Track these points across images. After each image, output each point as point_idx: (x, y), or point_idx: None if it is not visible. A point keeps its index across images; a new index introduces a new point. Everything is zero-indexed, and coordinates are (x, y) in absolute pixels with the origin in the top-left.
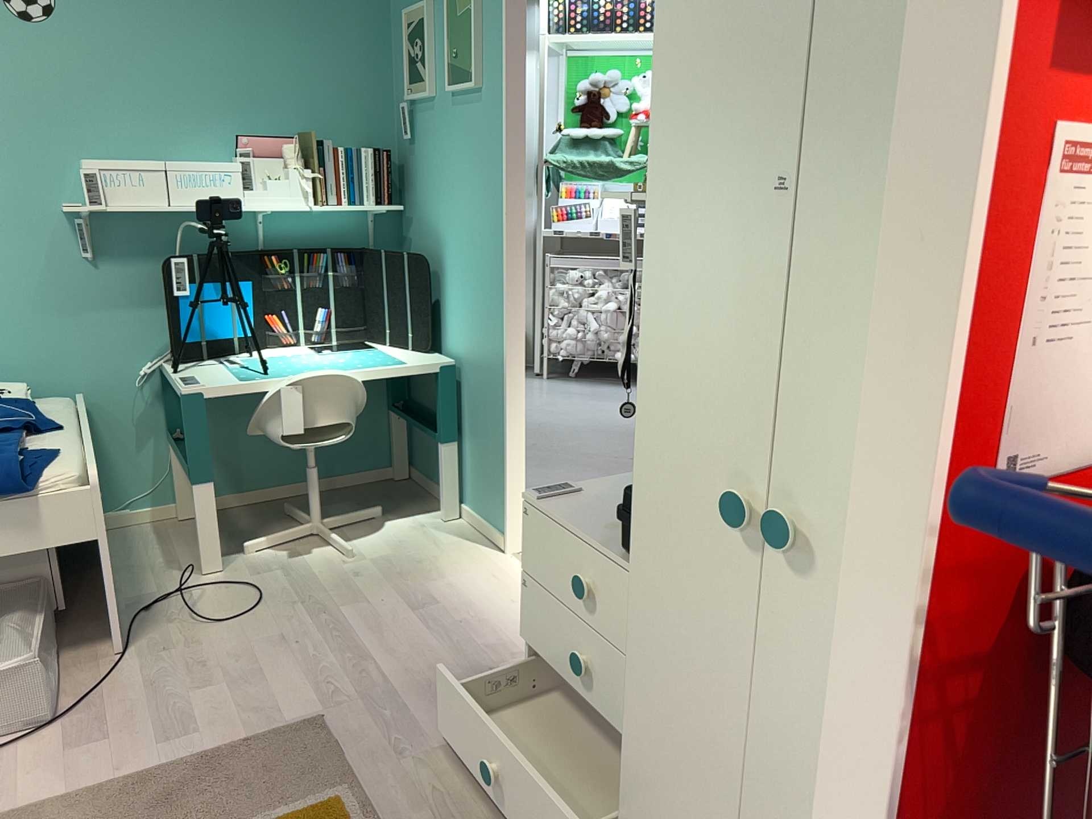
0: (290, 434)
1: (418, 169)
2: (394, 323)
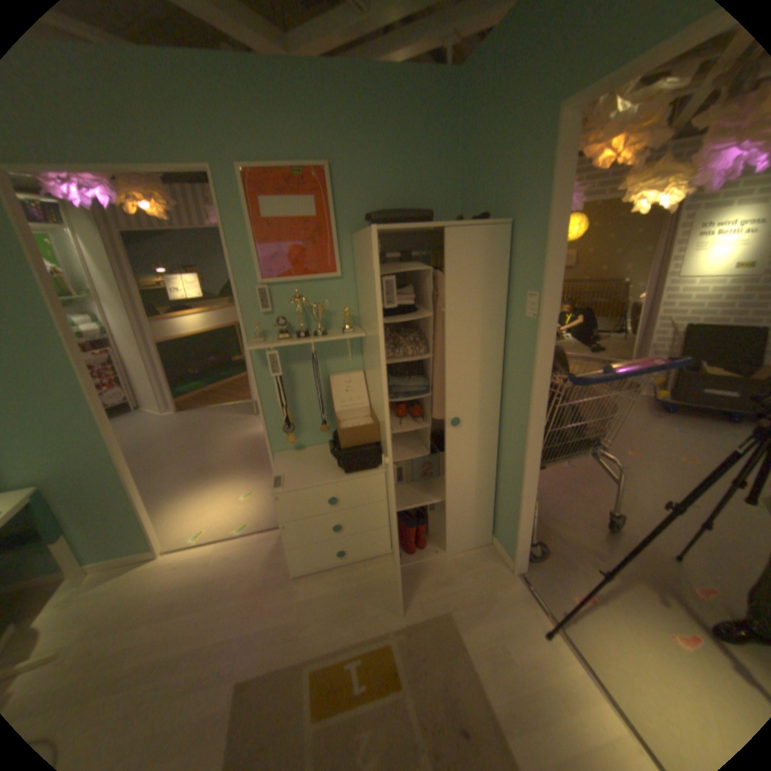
0: None
1: None
2: None
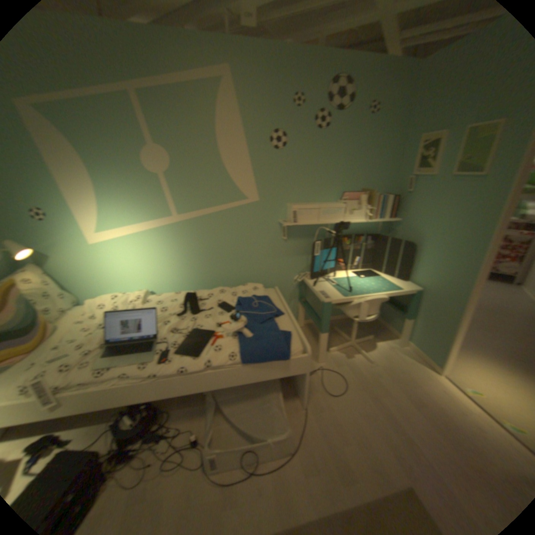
0: (361, 320)
1: (411, 203)
2: (388, 265)
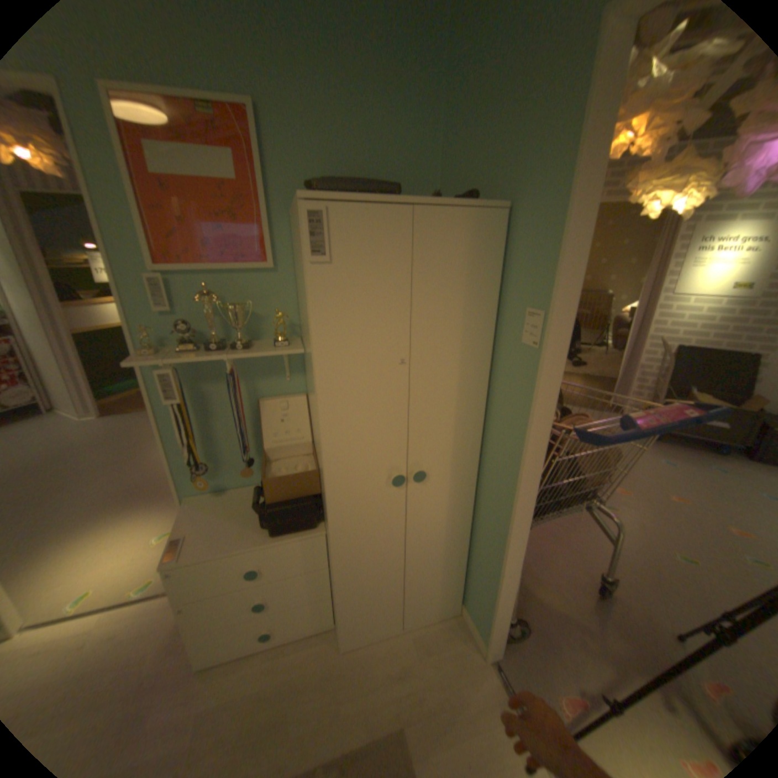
0: None
1: None
2: None
